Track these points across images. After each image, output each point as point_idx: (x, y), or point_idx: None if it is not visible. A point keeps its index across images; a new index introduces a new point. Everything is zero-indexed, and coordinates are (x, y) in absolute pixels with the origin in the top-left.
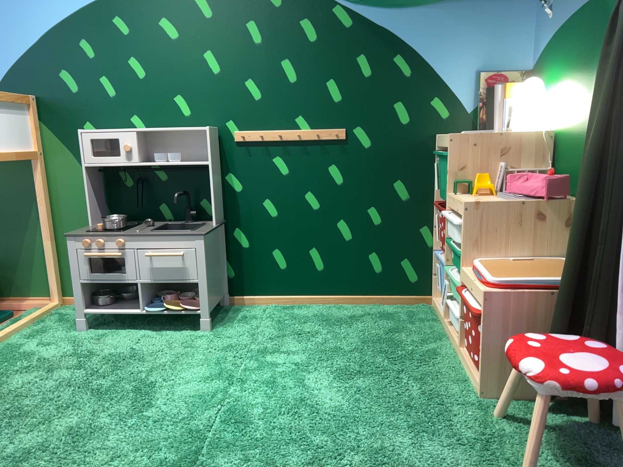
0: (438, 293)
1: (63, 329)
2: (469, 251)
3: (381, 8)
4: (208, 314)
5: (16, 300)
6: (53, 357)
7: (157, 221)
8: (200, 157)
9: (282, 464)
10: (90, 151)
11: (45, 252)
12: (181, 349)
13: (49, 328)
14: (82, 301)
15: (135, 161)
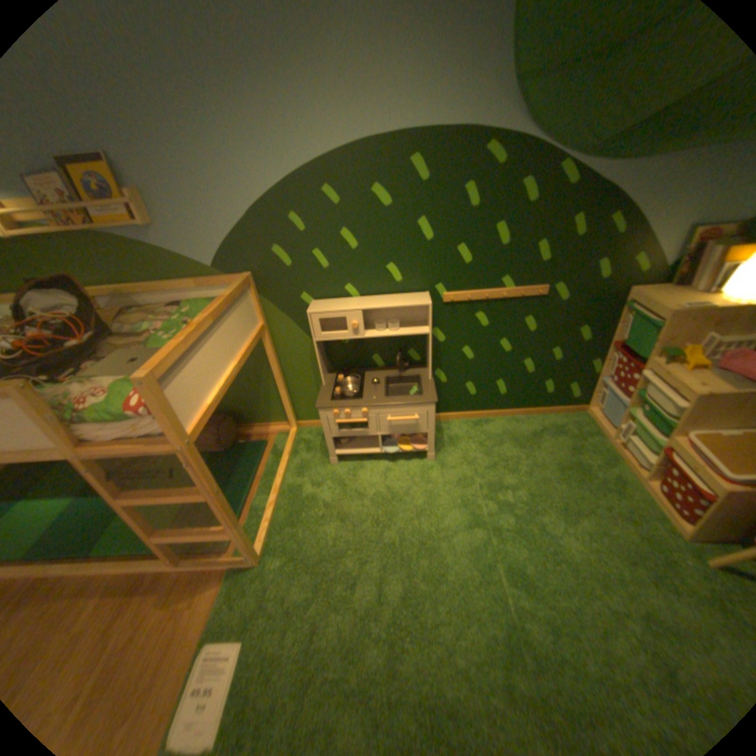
0: (602, 412)
1: (317, 463)
2: (685, 428)
3: (614, 160)
4: (433, 451)
5: (260, 427)
6: (332, 501)
7: (374, 371)
8: (412, 320)
9: (580, 634)
10: (319, 330)
11: (278, 394)
12: (424, 485)
13: (307, 463)
14: (333, 448)
15: (361, 335)
